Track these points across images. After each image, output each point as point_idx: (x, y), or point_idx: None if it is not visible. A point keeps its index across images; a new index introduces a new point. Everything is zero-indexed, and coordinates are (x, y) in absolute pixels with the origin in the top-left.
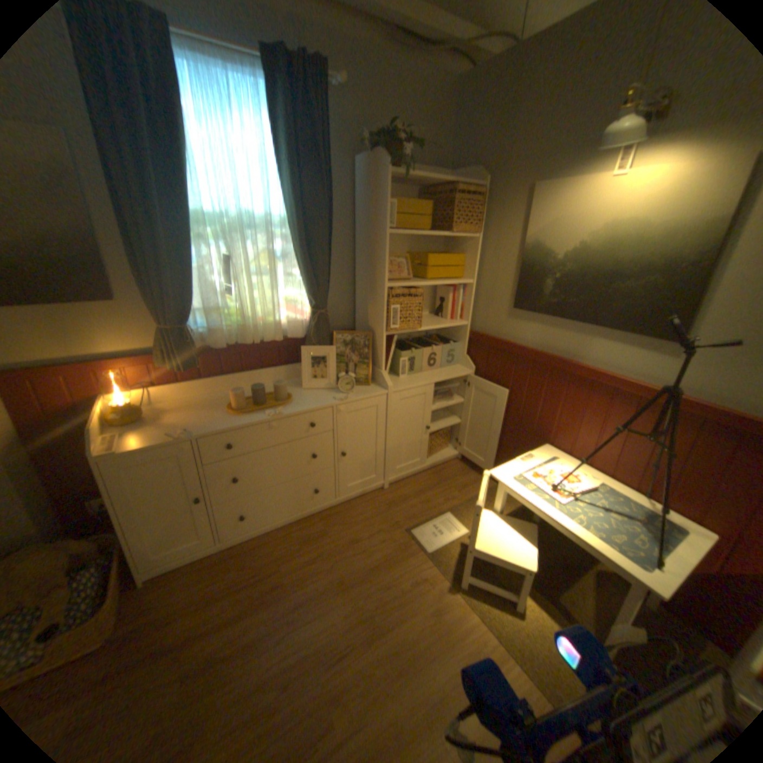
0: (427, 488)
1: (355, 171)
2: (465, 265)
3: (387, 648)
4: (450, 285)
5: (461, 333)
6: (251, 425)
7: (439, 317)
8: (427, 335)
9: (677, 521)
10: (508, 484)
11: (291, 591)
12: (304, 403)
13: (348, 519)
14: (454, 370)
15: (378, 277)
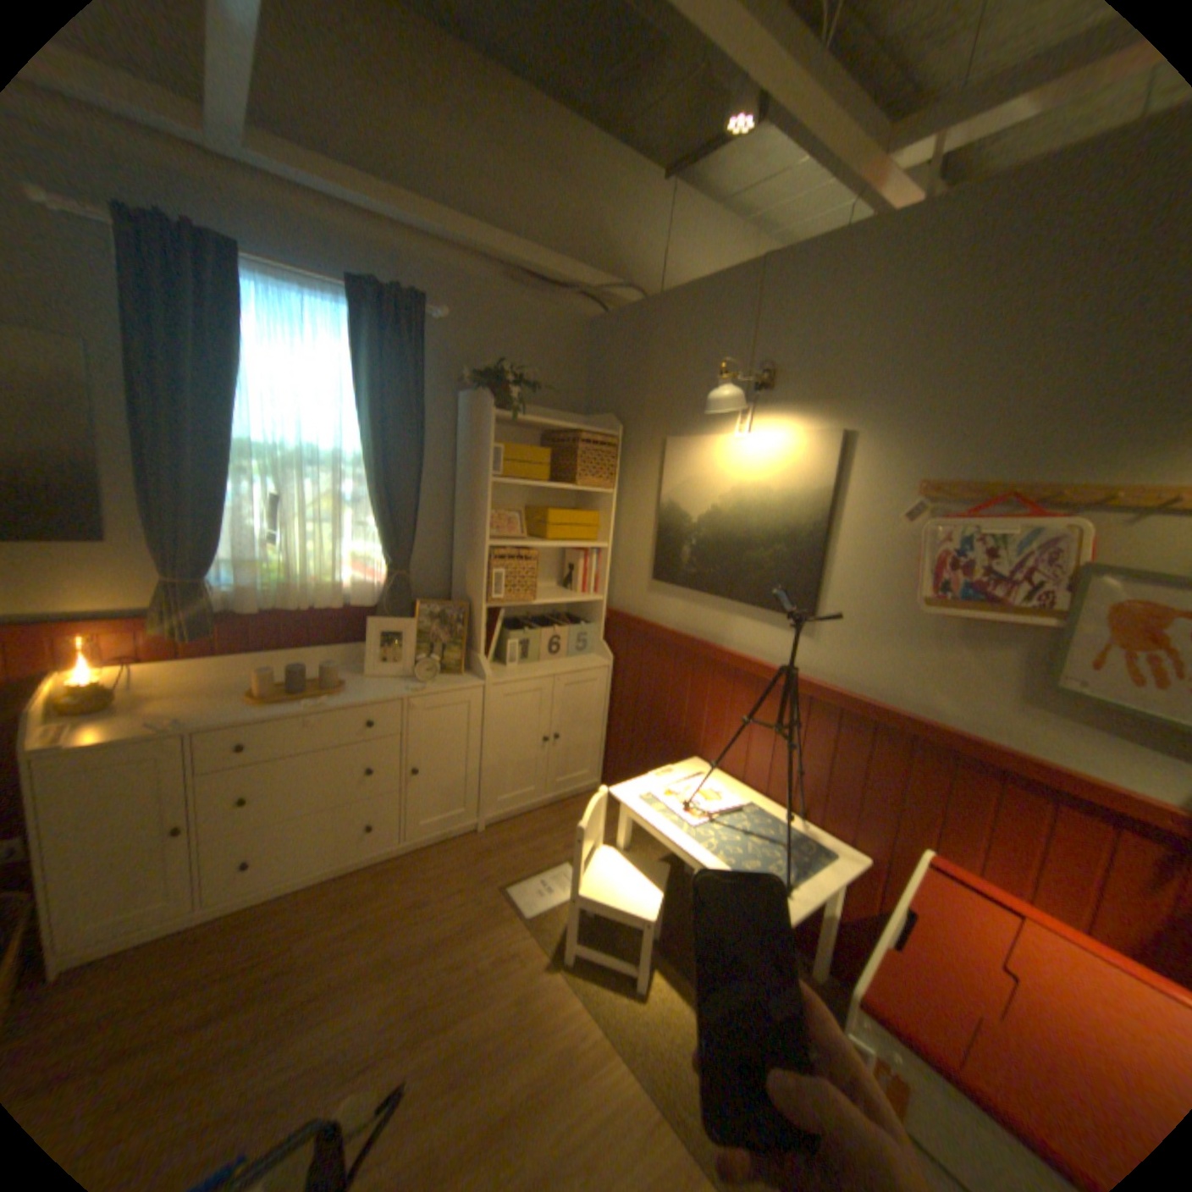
0: (543, 831)
1: (459, 409)
2: (599, 526)
3: (439, 1051)
4: (581, 550)
5: (596, 612)
6: (277, 720)
7: (569, 590)
8: (555, 614)
9: (830, 845)
10: (631, 806)
11: (306, 979)
12: (362, 694)
13: (416, 875)
14: (586, 660)
15: (479, 533)
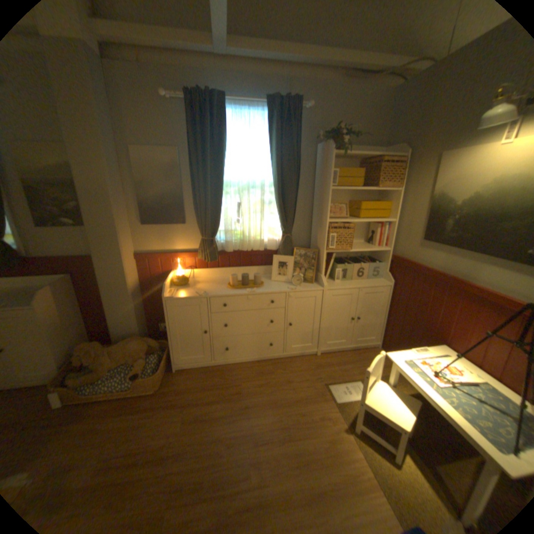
0: (349, 362)
1: (317, 153)
2: (391, 209)
3: (293, 449)
4: (379, 222)
5: (386, 256)
6: (237, 295)
7: (370, 244)
8: (362, 256)
9: None
10: (399, 365)
11: (245, 398)
12: (270, 288)
13: (289, 368)
14: (378, 281)
15: (324, 215)
